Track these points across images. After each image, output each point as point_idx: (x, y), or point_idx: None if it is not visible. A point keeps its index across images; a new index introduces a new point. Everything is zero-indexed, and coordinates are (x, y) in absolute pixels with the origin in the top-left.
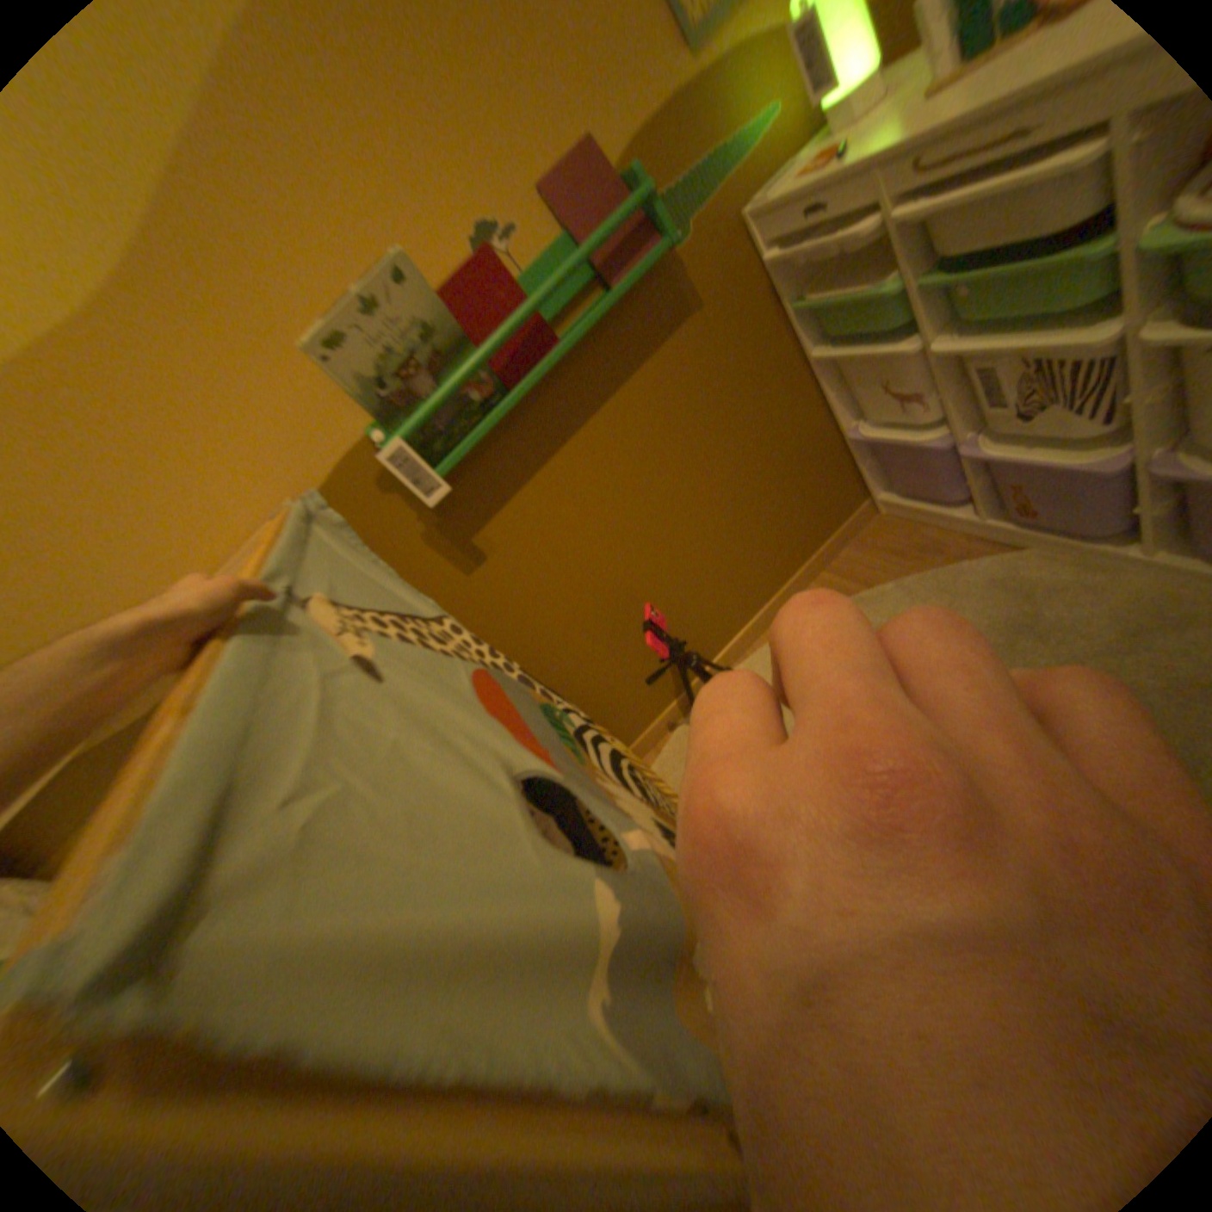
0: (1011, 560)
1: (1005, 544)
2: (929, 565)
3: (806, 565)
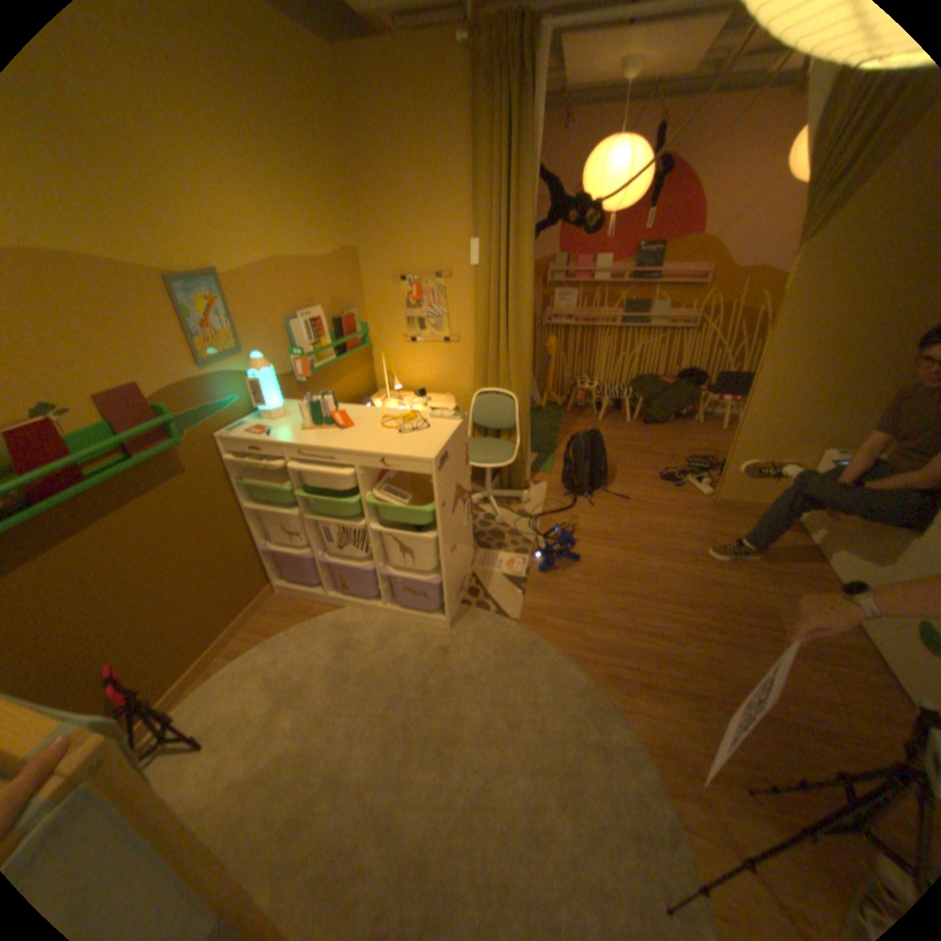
0: (338, 614)
1: (335, 607)
2: (302, 621)
3: (228, 629)
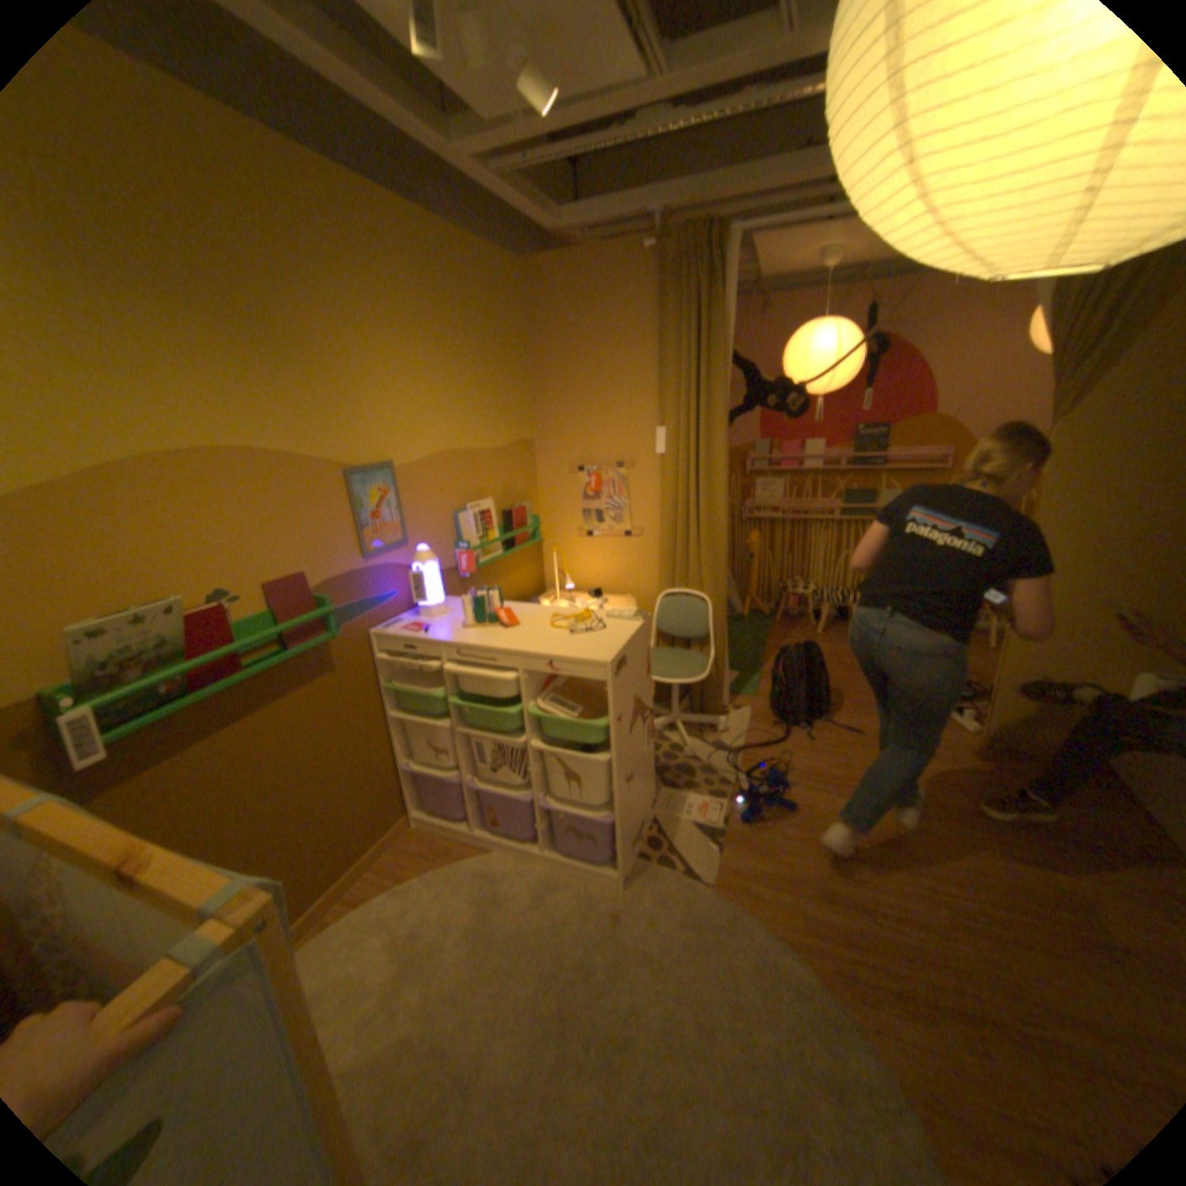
0: (484, 860)
1: (481, 850)
2: (440, 866)
3: (354, 867)
